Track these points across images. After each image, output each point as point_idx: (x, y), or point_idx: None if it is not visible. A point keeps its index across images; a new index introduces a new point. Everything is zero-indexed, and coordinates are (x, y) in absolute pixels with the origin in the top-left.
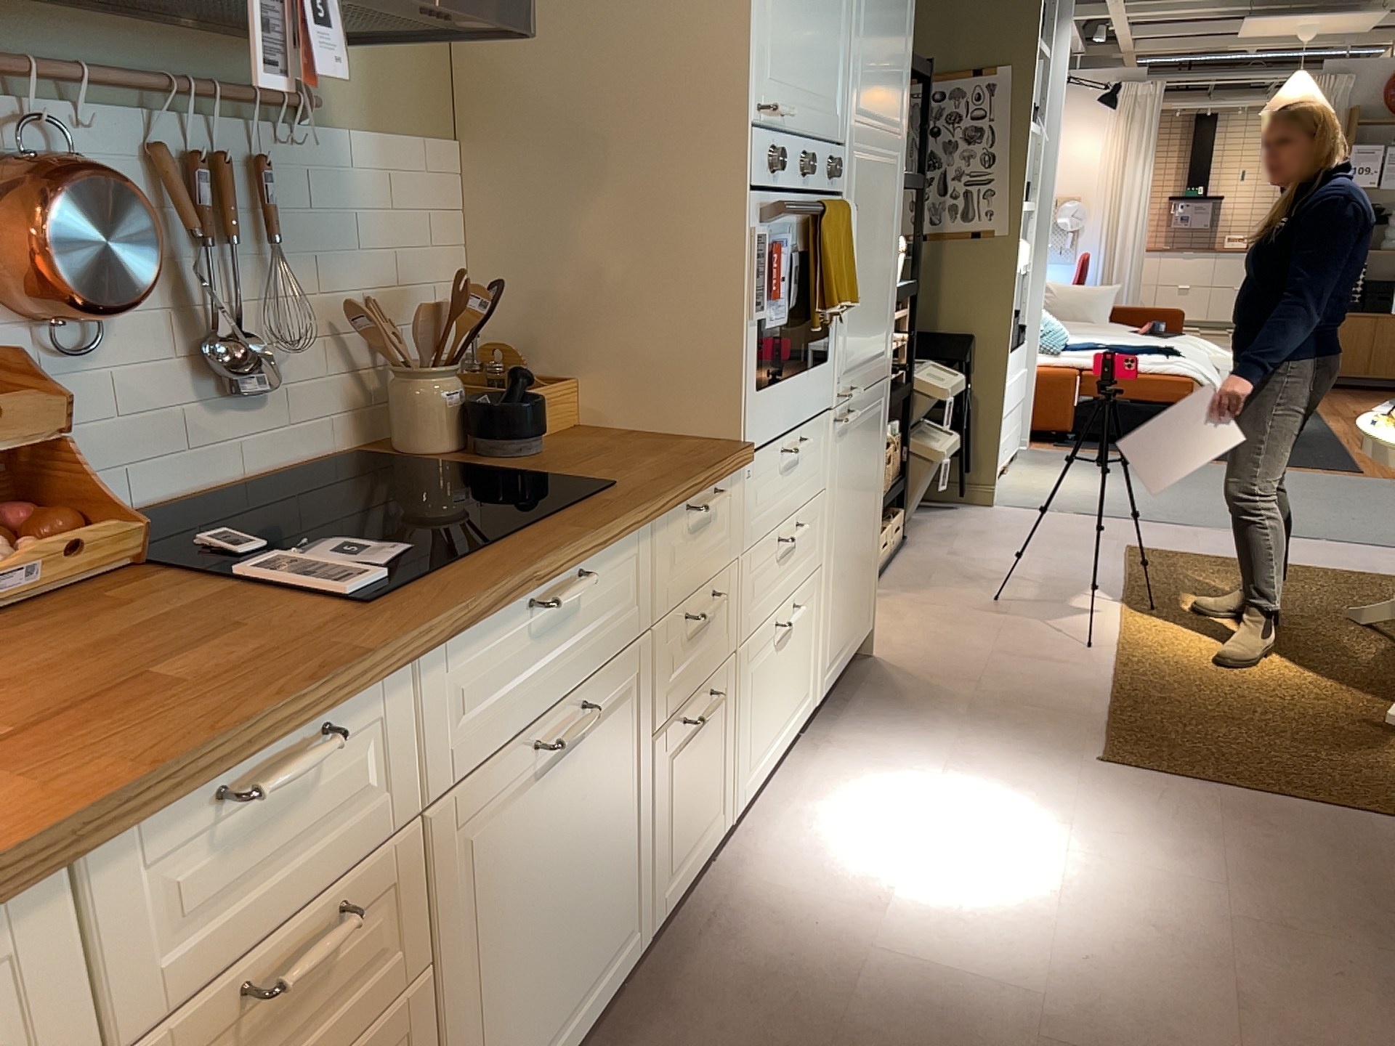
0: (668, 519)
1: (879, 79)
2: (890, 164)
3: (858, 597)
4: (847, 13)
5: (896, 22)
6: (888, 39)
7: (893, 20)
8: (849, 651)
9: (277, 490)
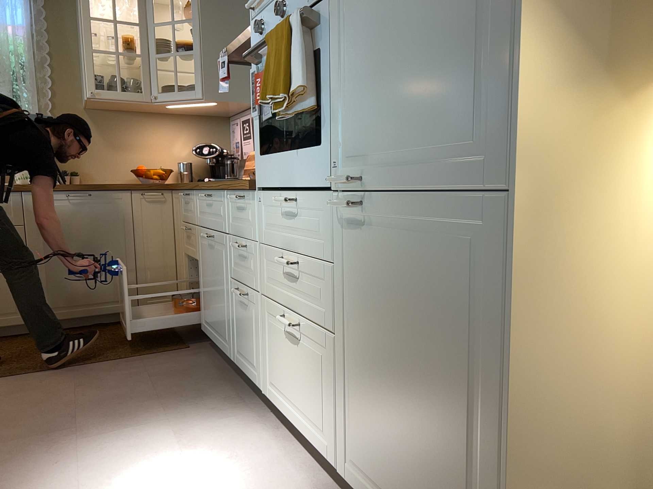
0: (228, 195)
1: None
2: None
3: None
4: None
5: None
6: None
7: None
8: None
9: None
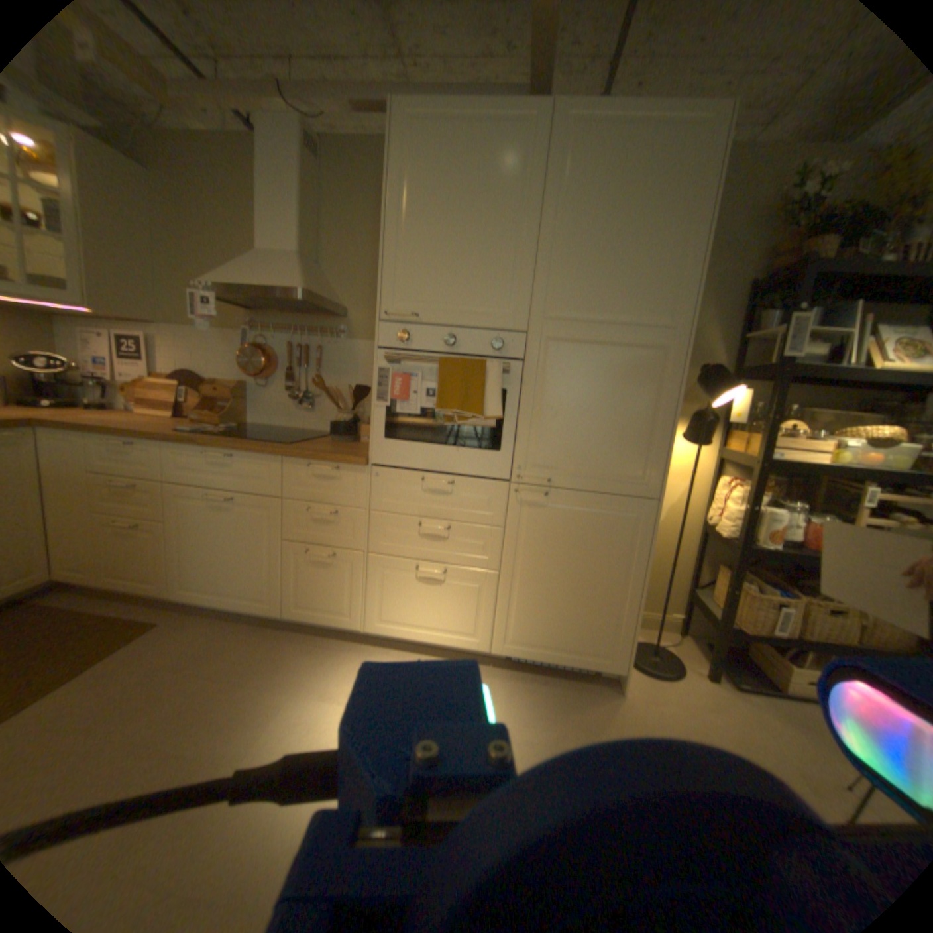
0: (291, 462)
1: (605, 286)
2: (647, 343)
3: (580, 632)
4: (525, 253)
5: (653, 244)
6: (624, 258)
7: (641, 244)
8: (563, 660)
9: (301, 434)
